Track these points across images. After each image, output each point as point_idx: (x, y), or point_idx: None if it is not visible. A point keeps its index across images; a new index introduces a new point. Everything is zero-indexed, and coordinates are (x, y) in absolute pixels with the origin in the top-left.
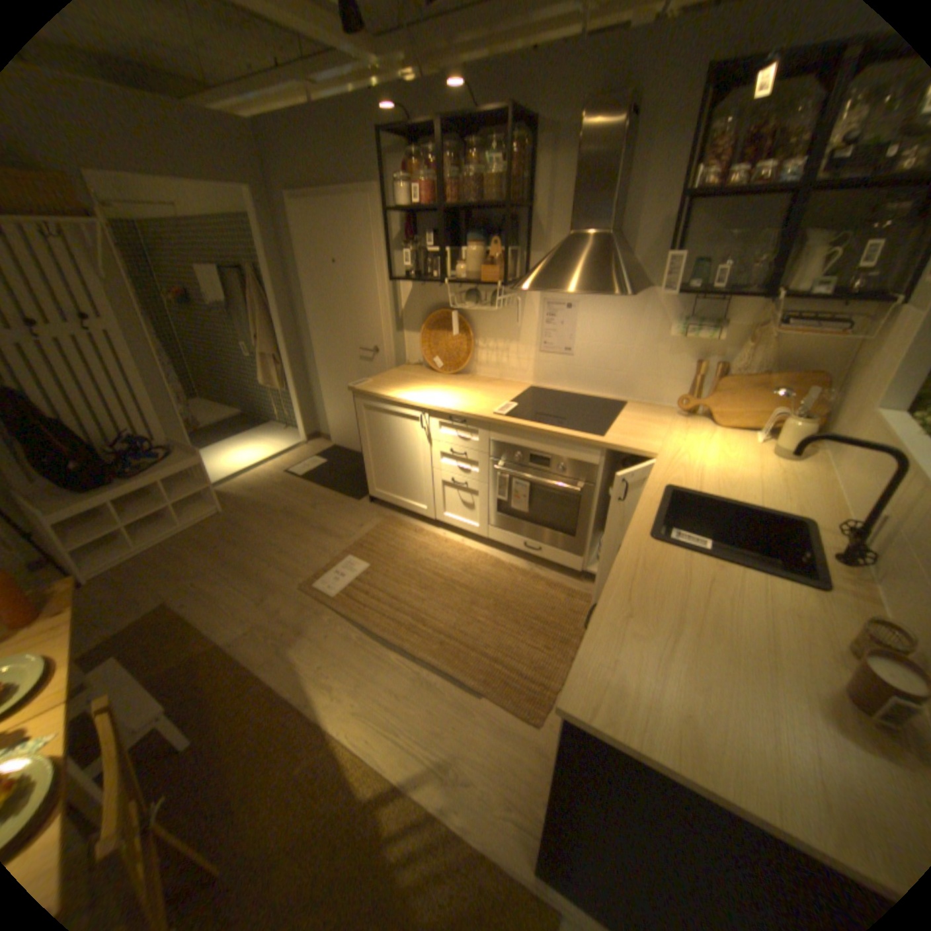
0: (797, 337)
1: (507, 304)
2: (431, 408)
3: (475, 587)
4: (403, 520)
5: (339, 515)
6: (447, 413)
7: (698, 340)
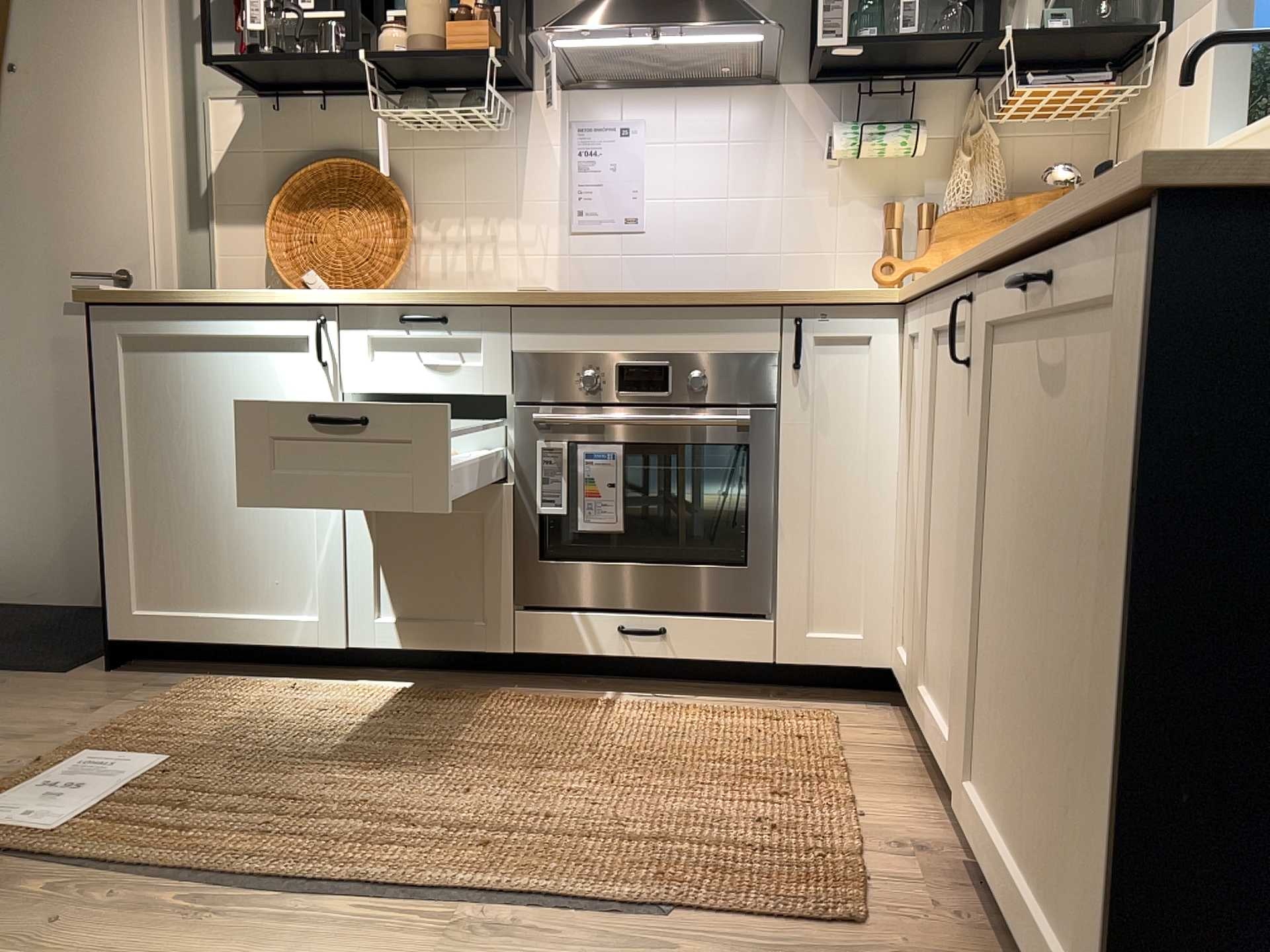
0: (1022, 152)
1: (487, 141)
2: (348, 300)
3: (527, 748)
4: (239, 683)
5: (2, 706)
6: (397, 305)
7: (873, 174)
